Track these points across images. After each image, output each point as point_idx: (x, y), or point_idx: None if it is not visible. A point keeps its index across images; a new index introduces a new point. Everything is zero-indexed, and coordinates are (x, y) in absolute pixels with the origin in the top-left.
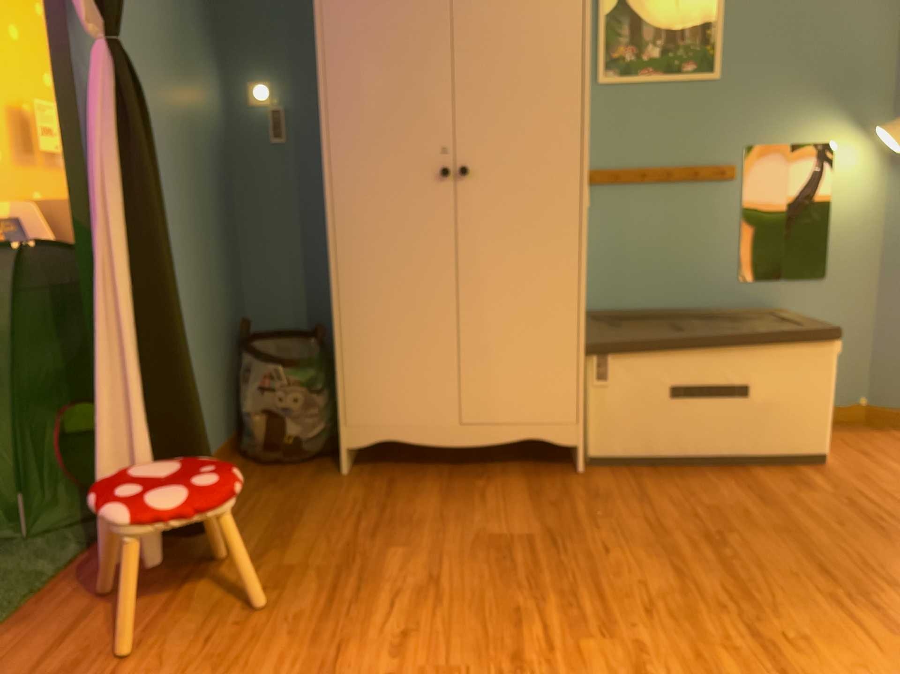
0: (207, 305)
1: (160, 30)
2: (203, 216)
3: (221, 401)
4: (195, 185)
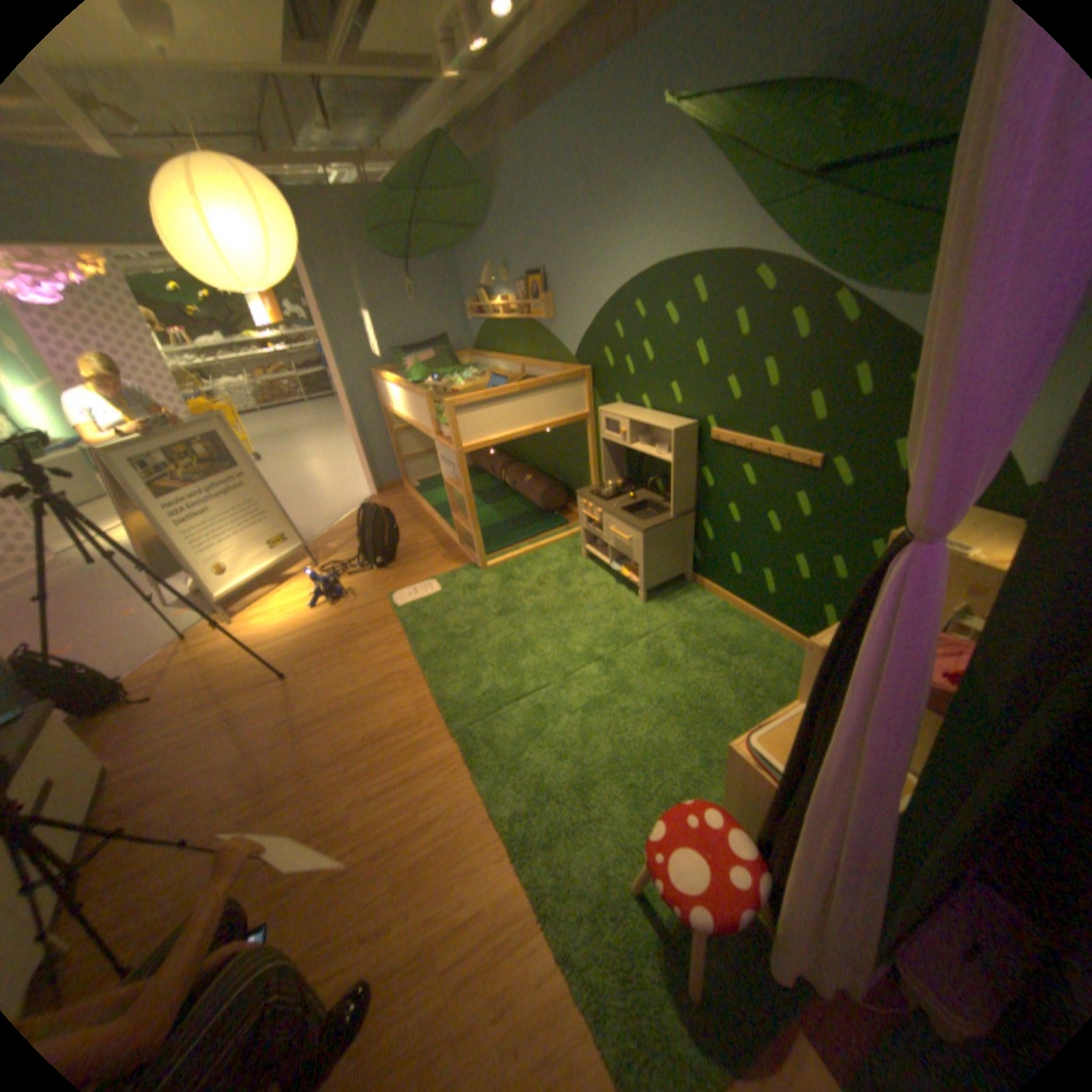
0: None
1: None
2: None
3: None
4: None
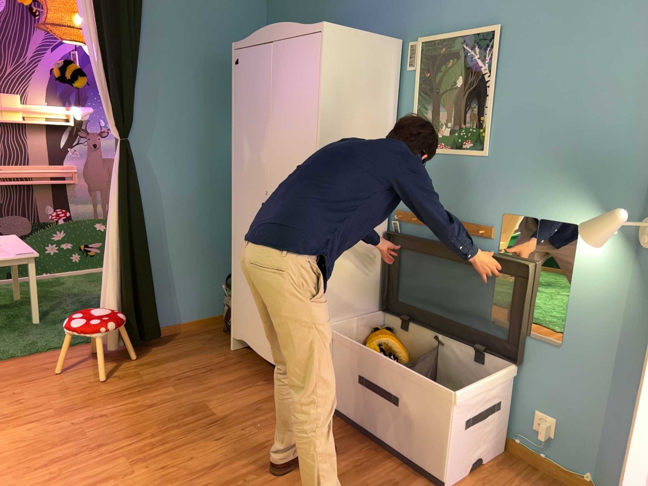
0: (216, 247)
1: (195, 120)
2: (221, 204)
3: (221, 294)
4: (216, 189)
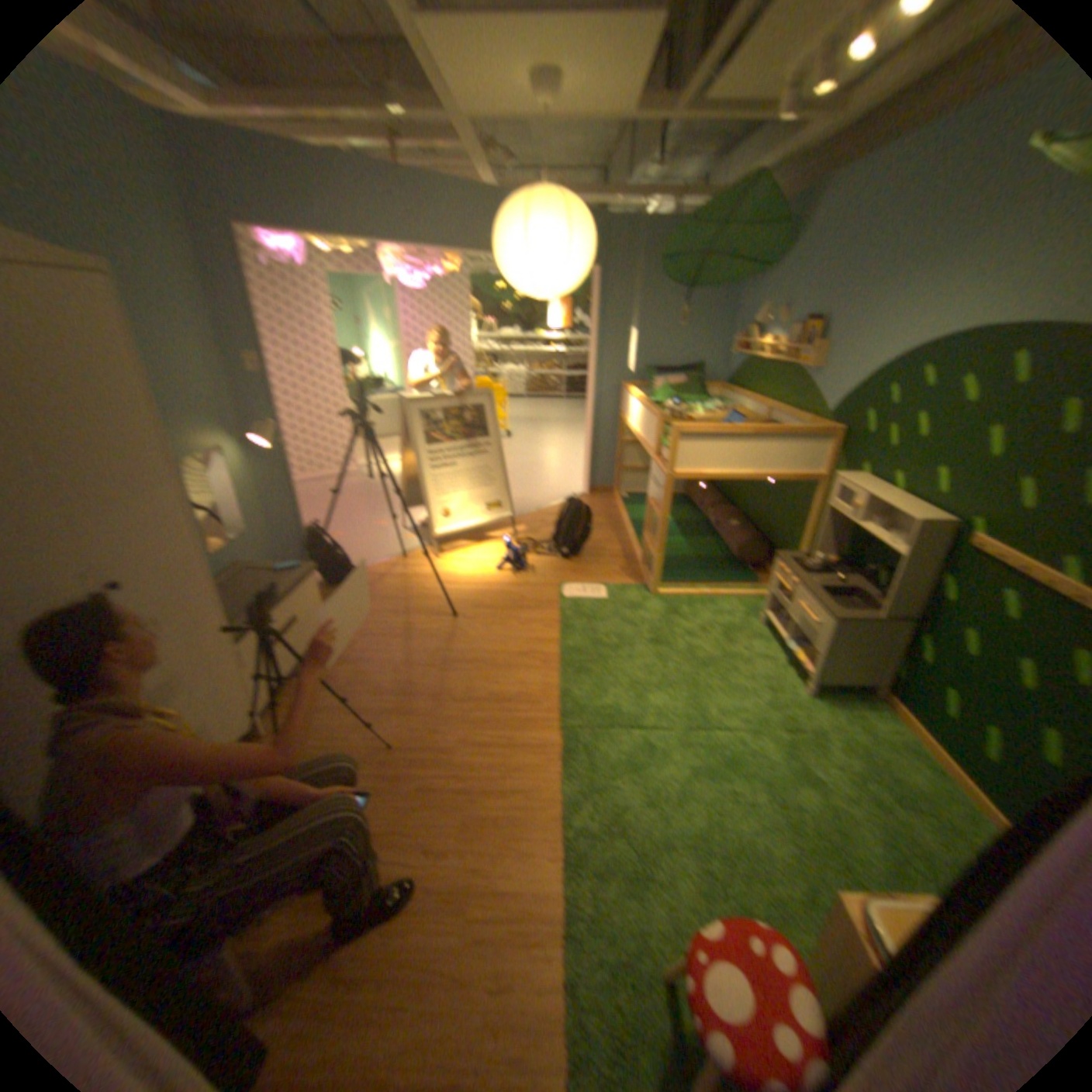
0: None
1: None
2: None
3: None
4: None
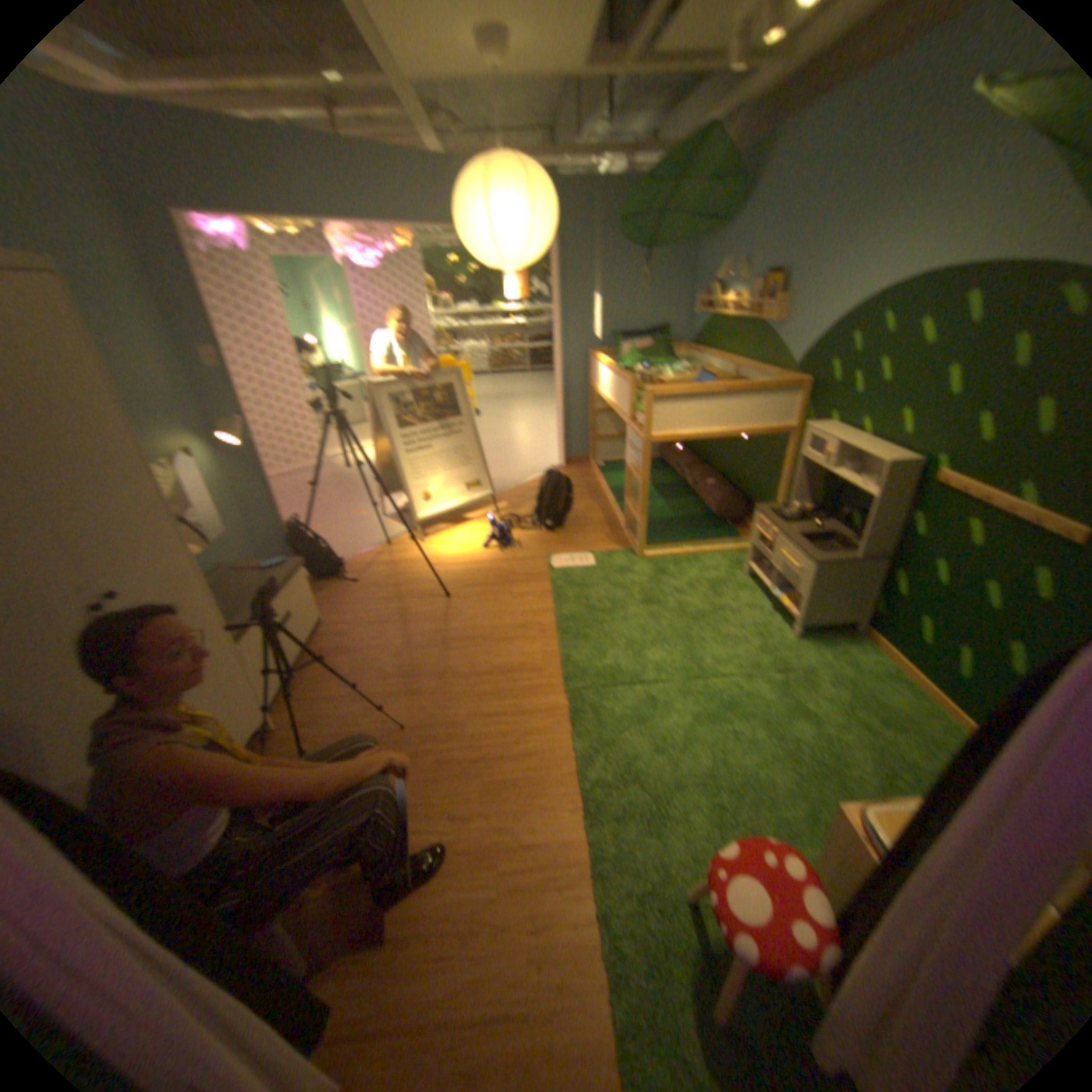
0: None
1: None
2: None
3: None
4: None
